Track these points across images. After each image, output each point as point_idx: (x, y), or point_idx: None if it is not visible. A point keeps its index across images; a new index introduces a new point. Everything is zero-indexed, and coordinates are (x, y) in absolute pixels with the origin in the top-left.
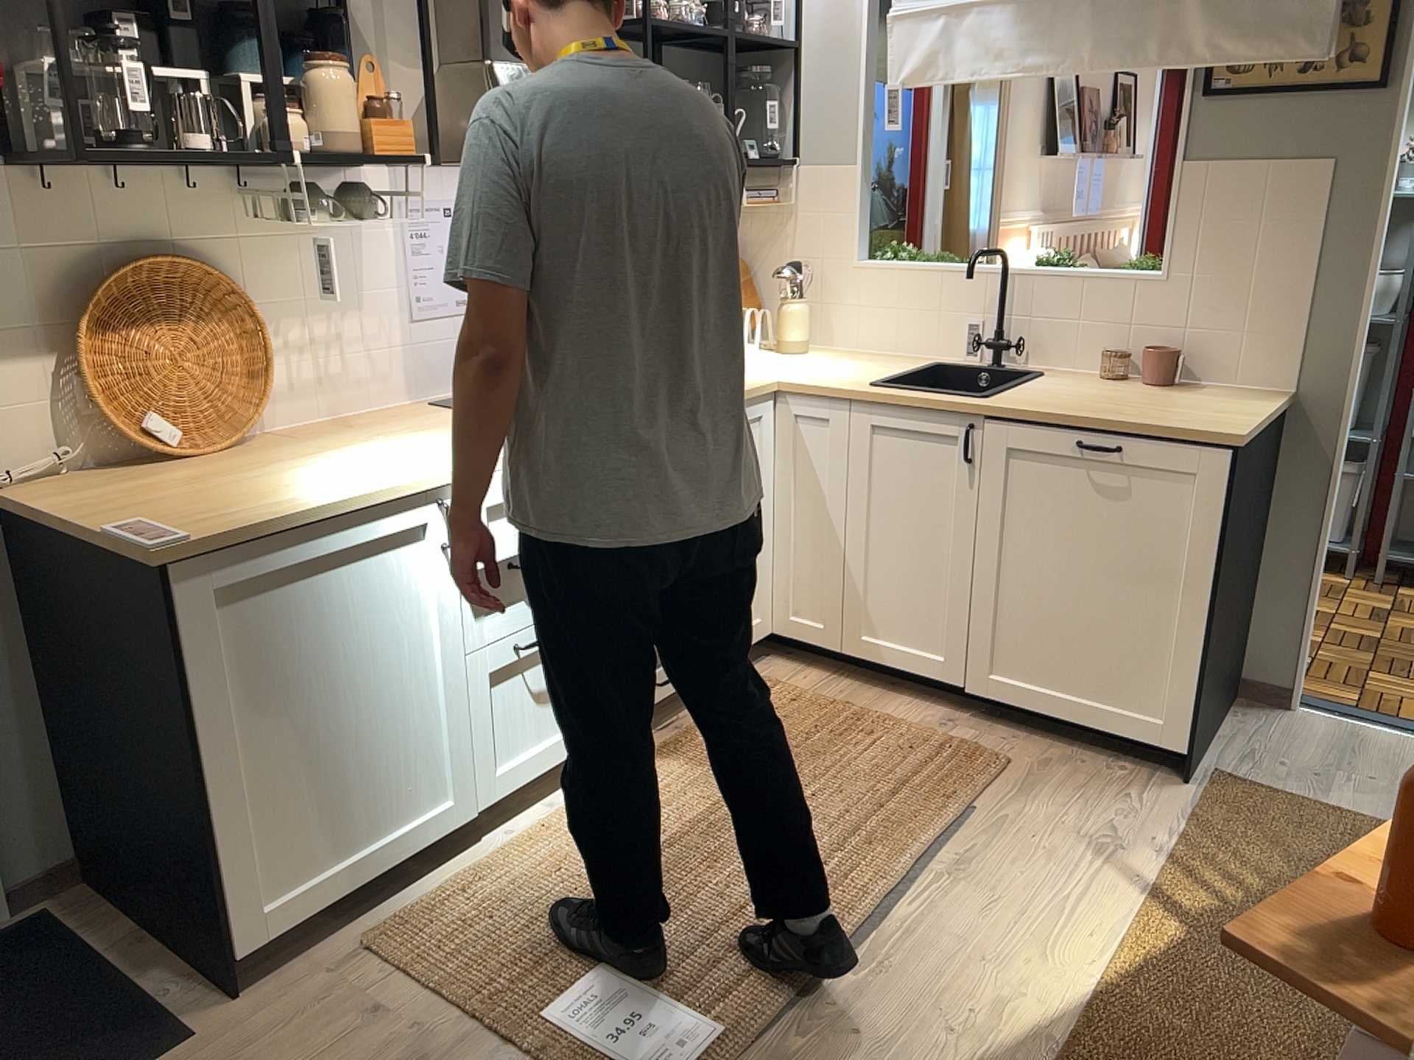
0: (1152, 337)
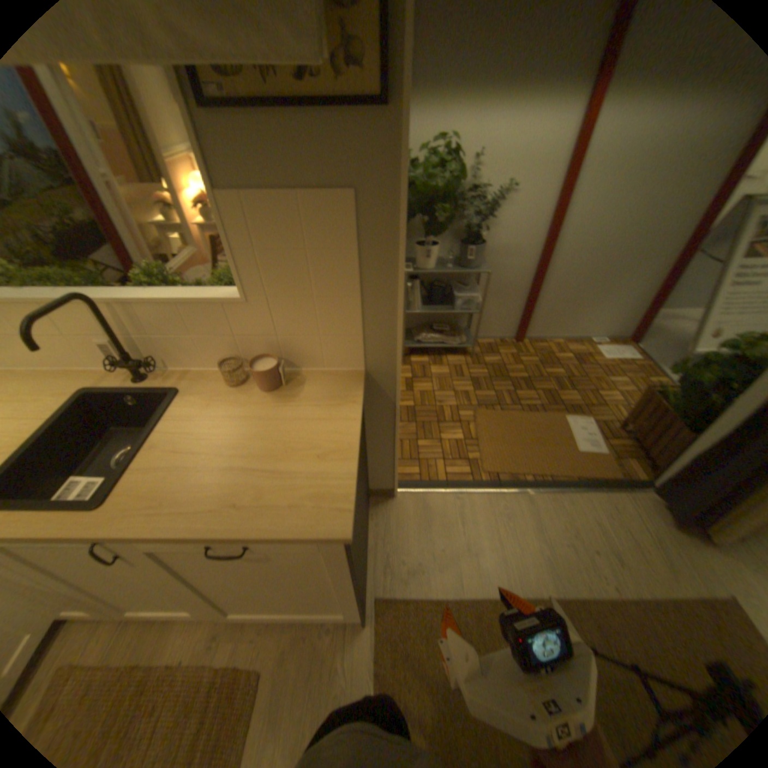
0: (255, 343)
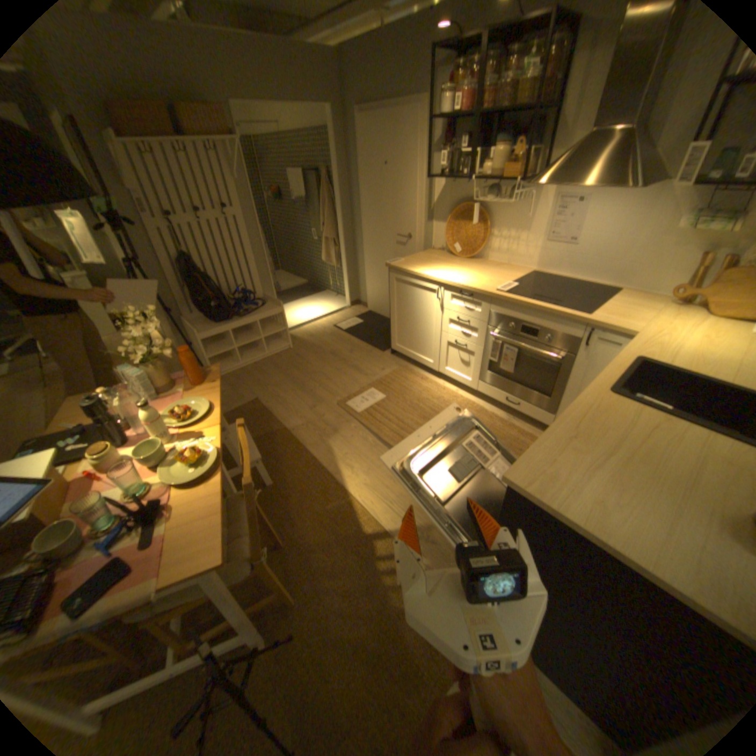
0: None
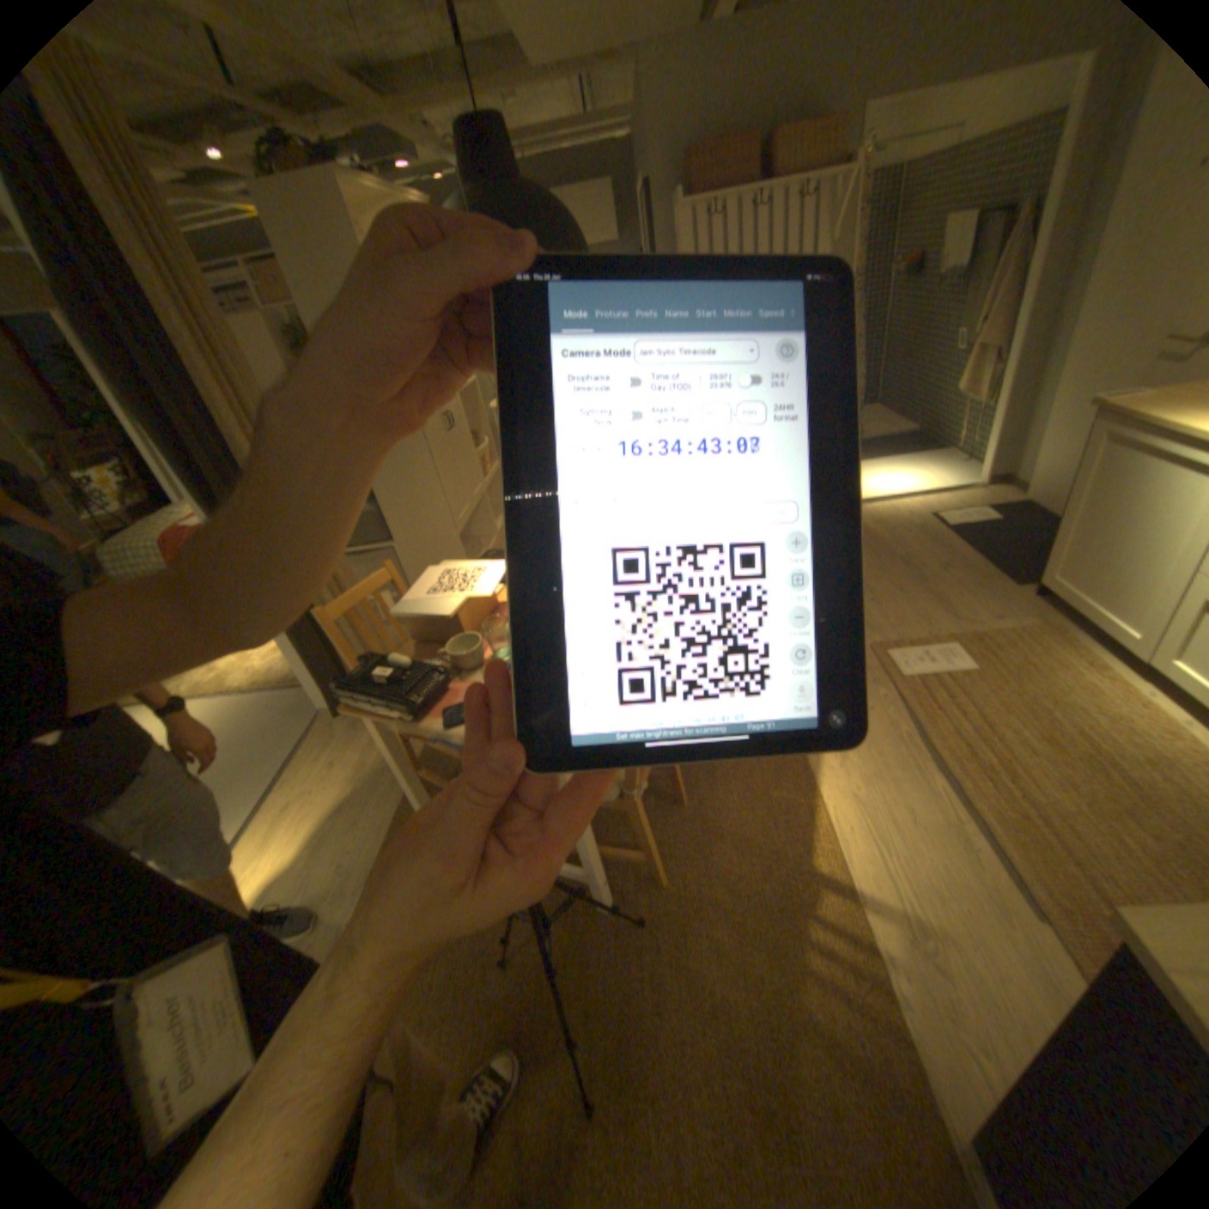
0: None
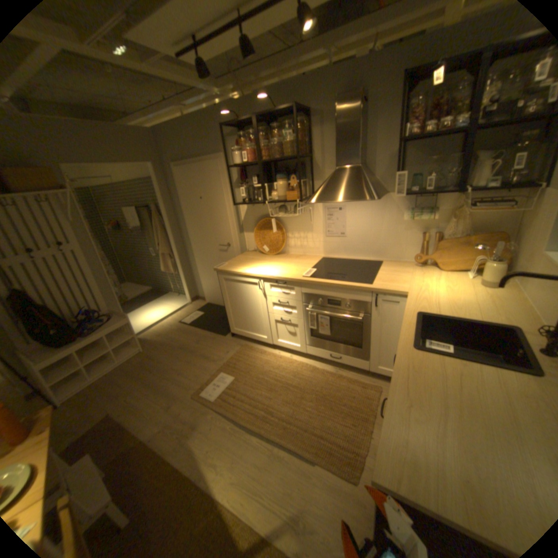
0: None
